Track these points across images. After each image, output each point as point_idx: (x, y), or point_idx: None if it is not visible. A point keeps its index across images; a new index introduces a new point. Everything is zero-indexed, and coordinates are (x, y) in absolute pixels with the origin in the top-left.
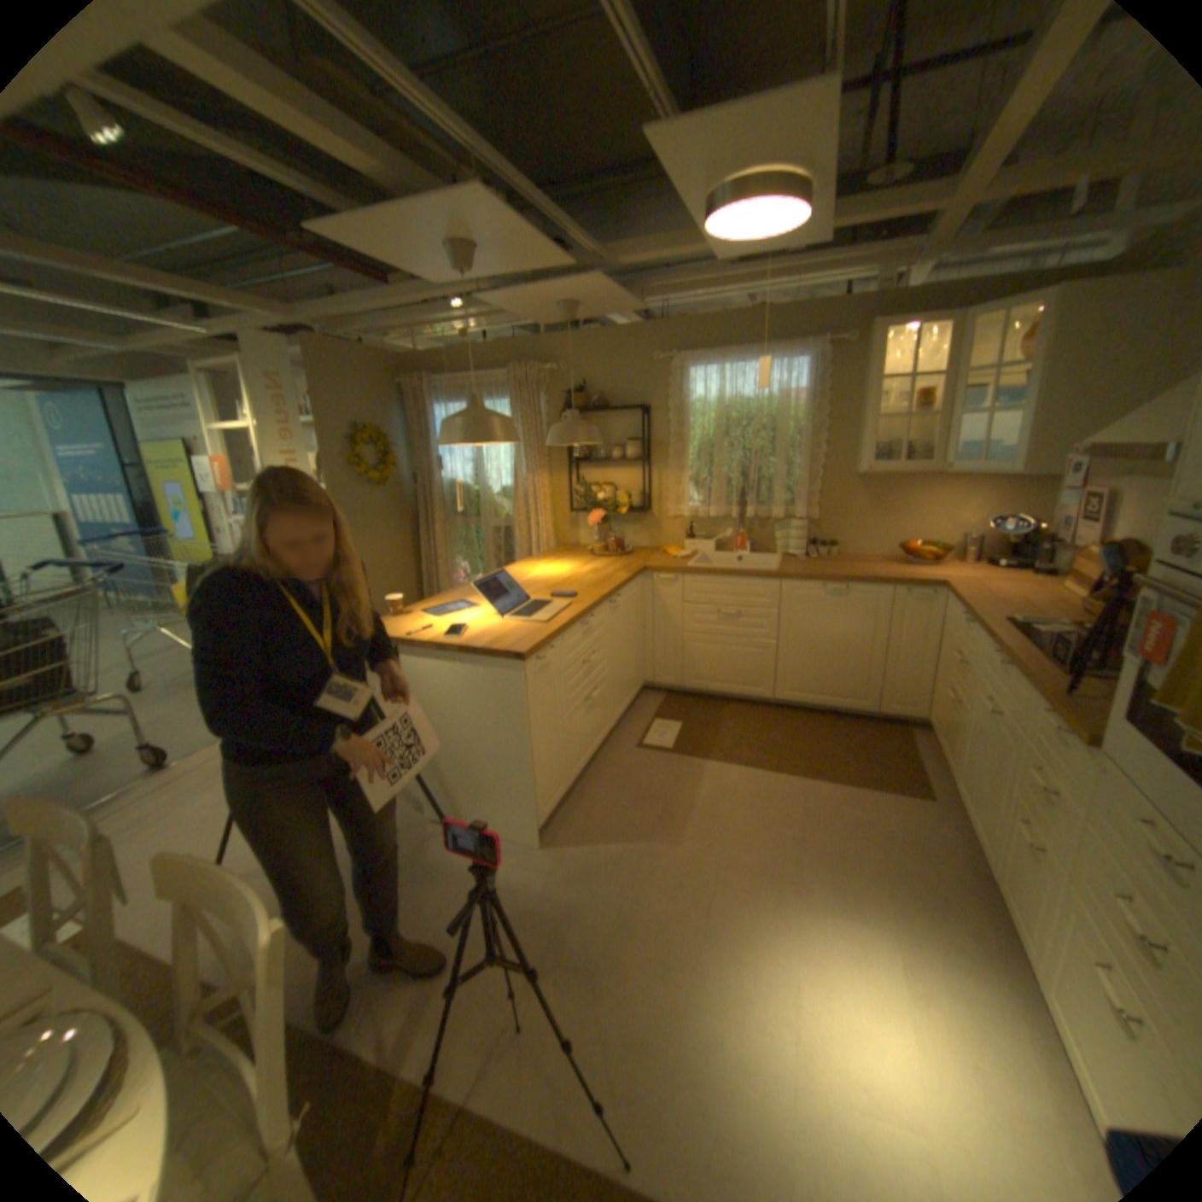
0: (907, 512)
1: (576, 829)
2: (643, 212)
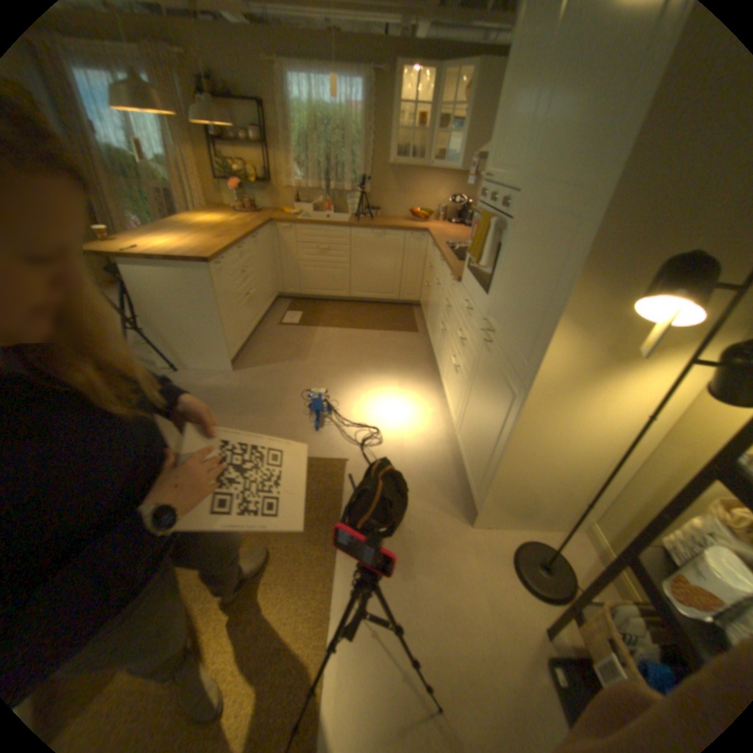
0: (413, 192)
1: (252, 362)
2: None
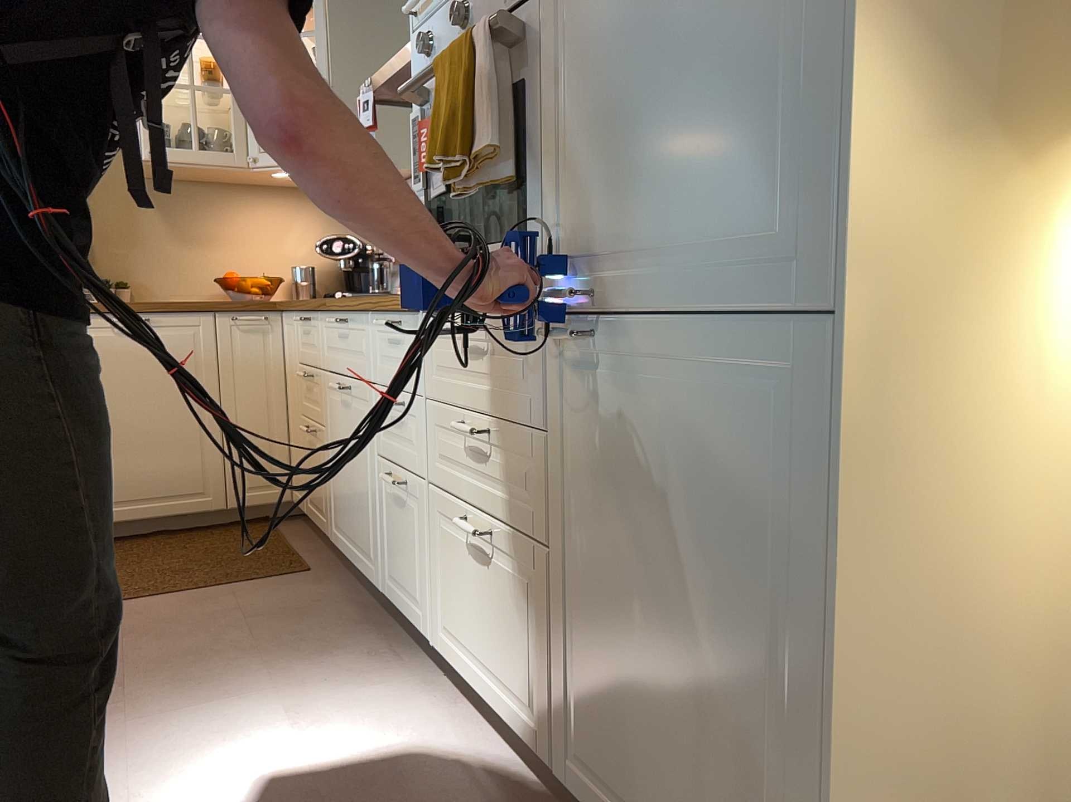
0: (218, 238)
1: None
2: None
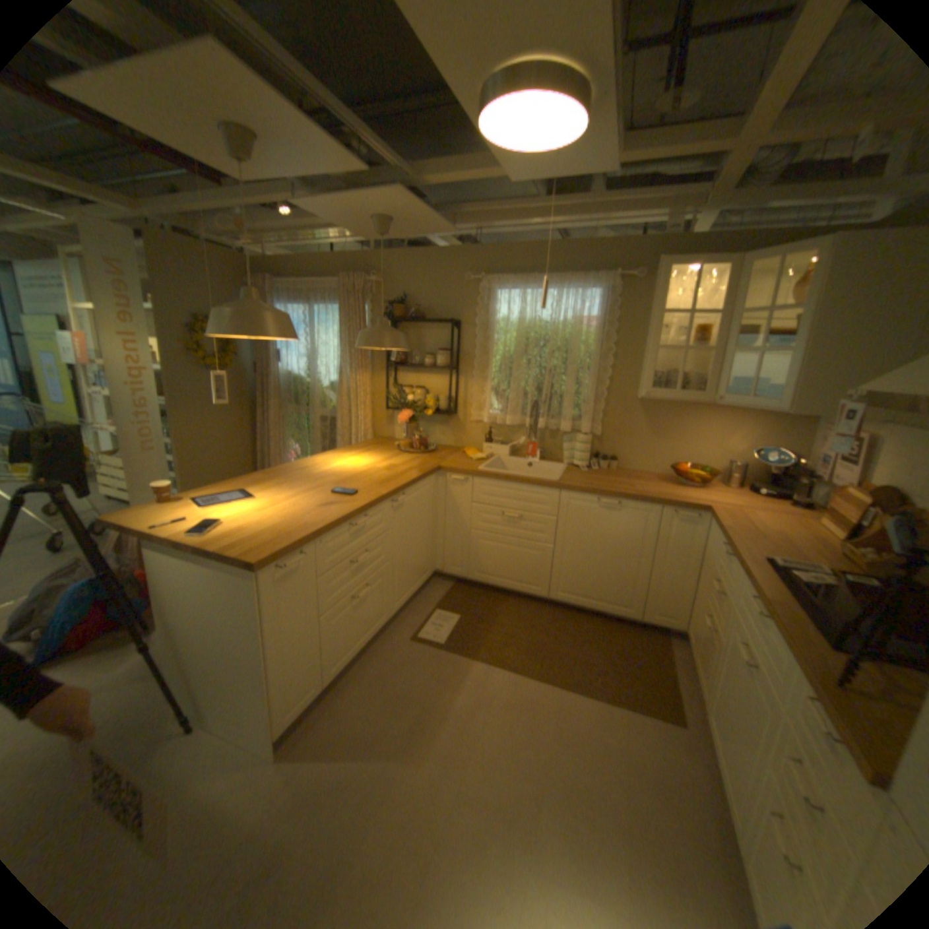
0: (681, 436)
1: (321, 738)
2: (459, 143)
